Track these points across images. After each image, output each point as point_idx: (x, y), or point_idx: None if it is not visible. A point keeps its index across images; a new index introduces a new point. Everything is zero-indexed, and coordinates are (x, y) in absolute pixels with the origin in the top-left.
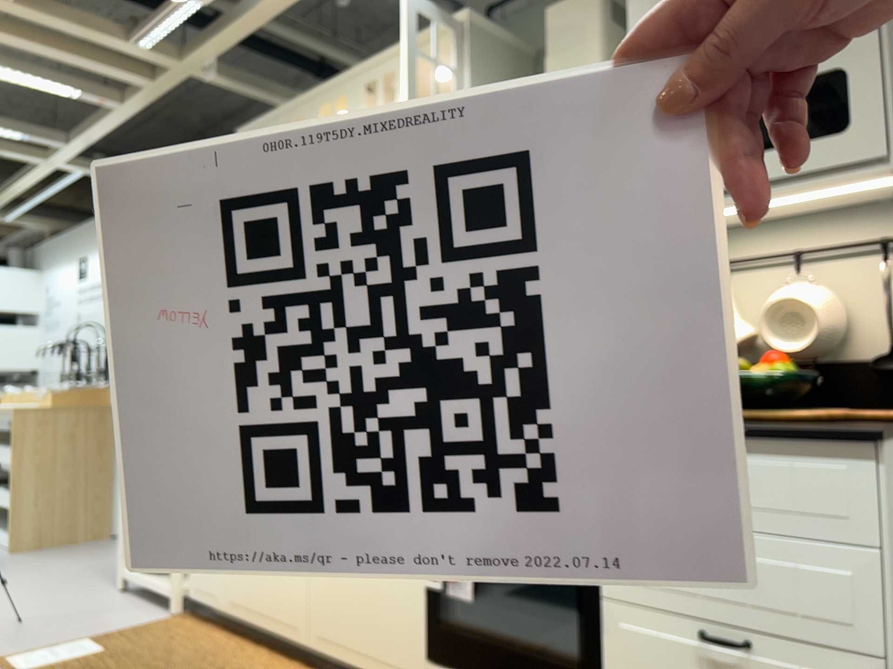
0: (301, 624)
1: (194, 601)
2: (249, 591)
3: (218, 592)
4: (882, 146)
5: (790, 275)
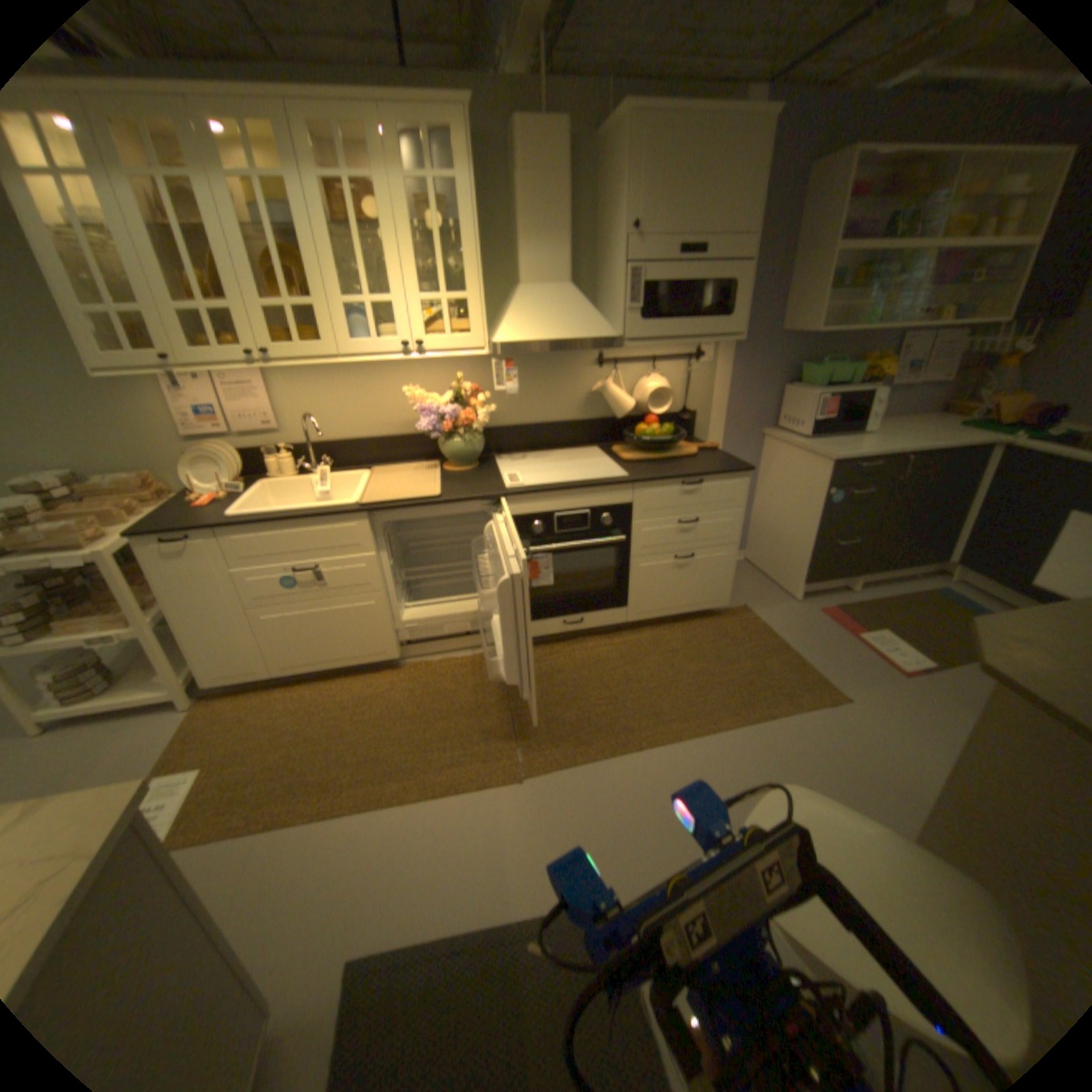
0: (390, 650)
1: (216, 689)
2: (311, 653)
3: (259, 670)
4: (742, 330)
5: (645, 370)
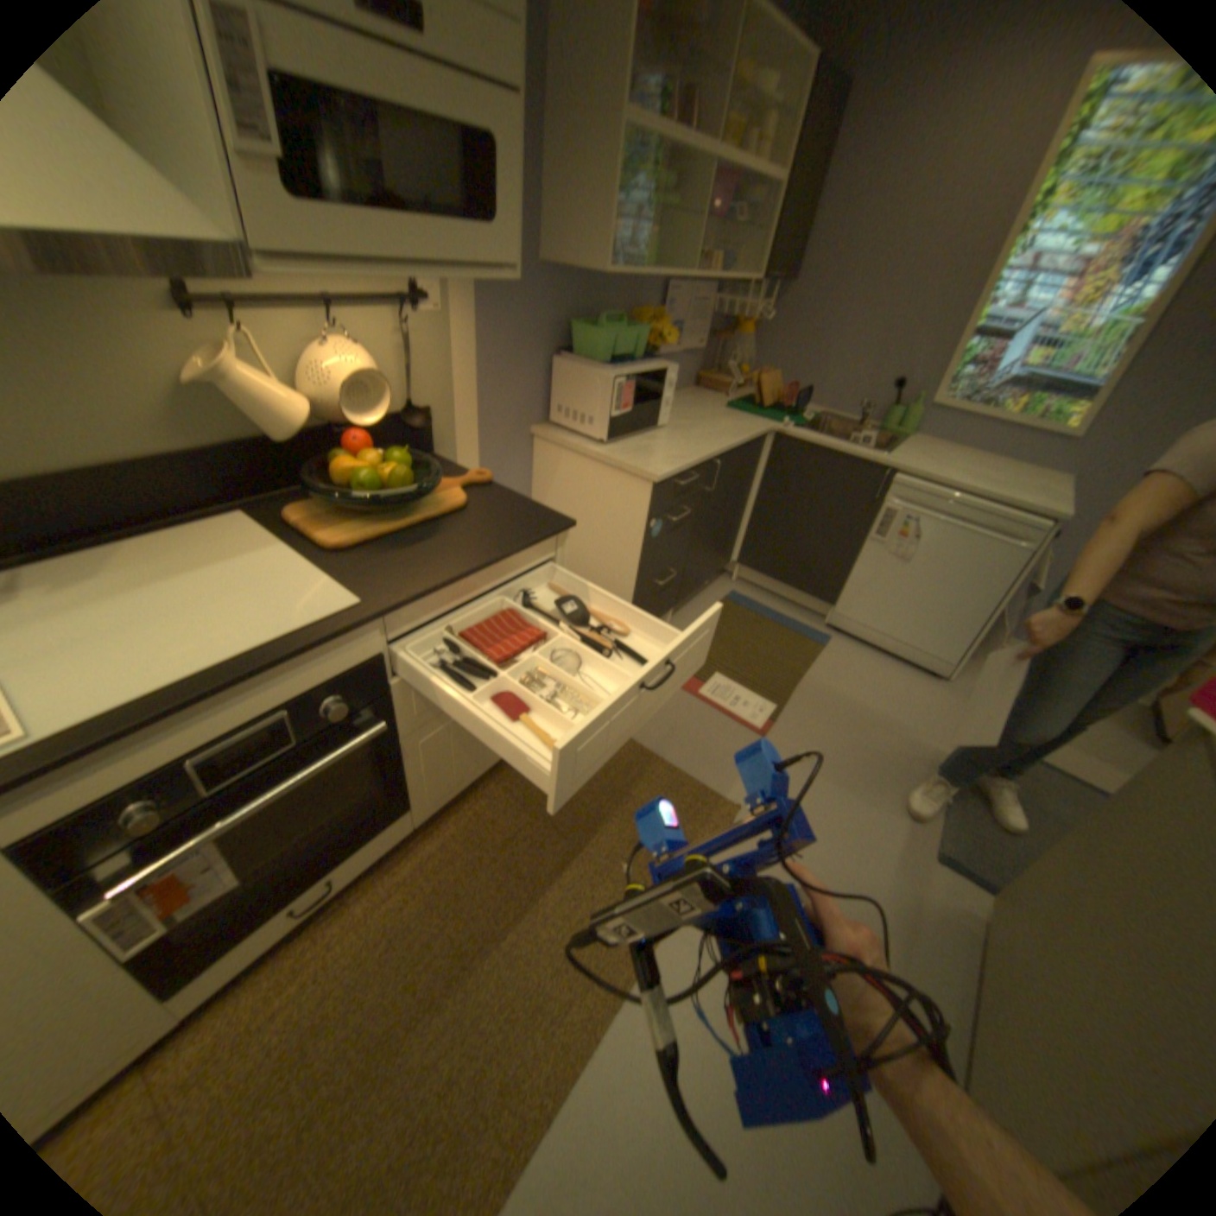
0: None
1: None
2: None
3: None
4: (515, 252)
5: (309, 319)
